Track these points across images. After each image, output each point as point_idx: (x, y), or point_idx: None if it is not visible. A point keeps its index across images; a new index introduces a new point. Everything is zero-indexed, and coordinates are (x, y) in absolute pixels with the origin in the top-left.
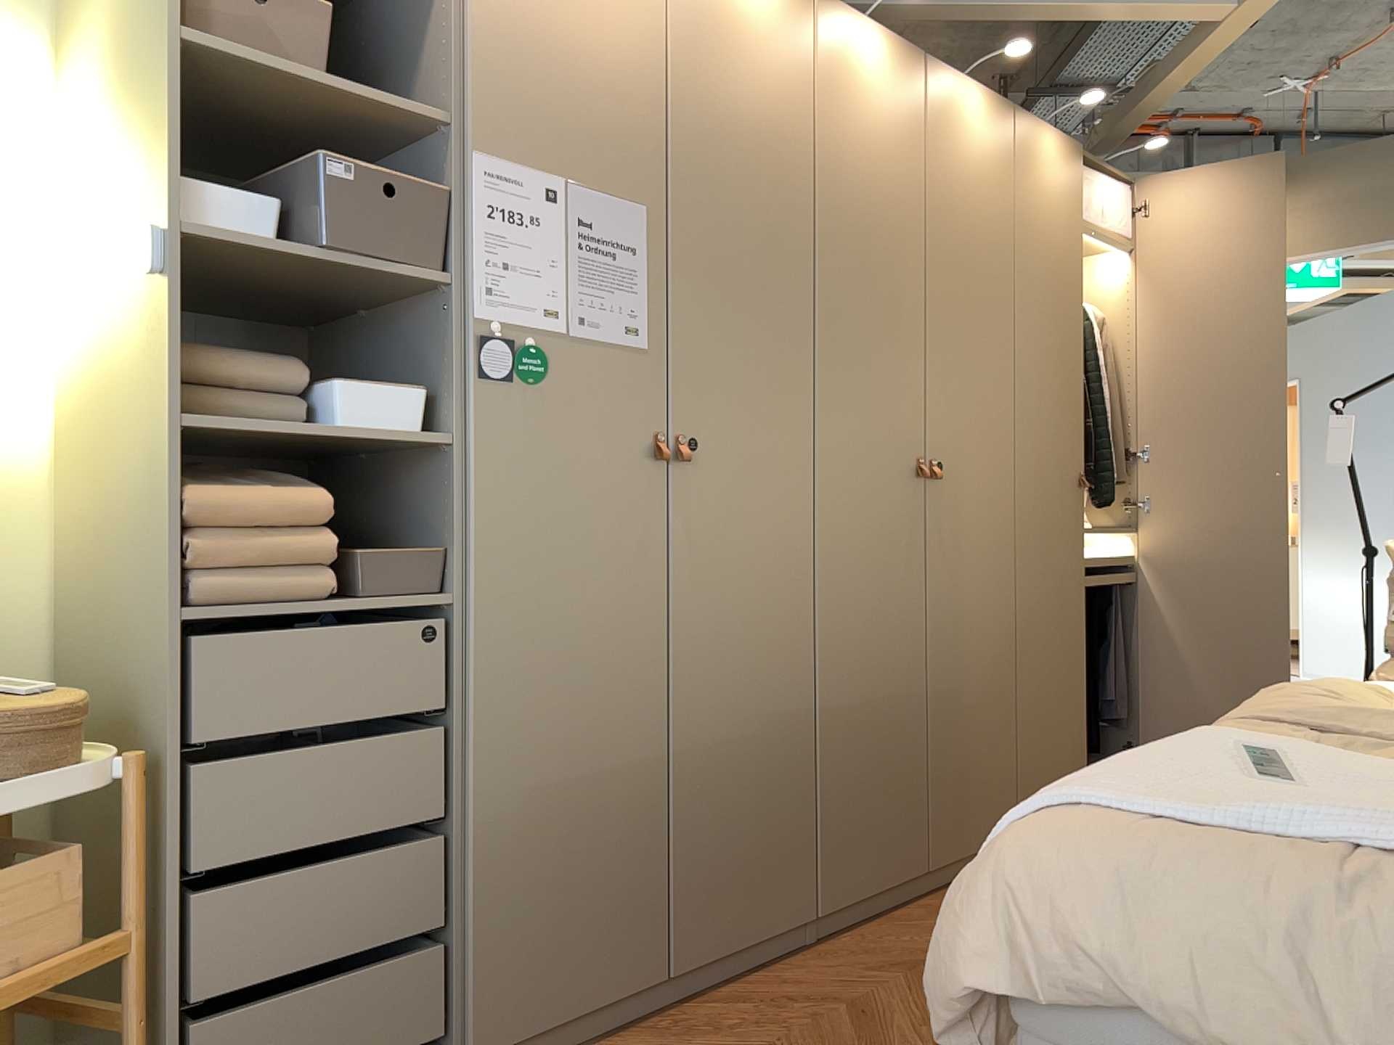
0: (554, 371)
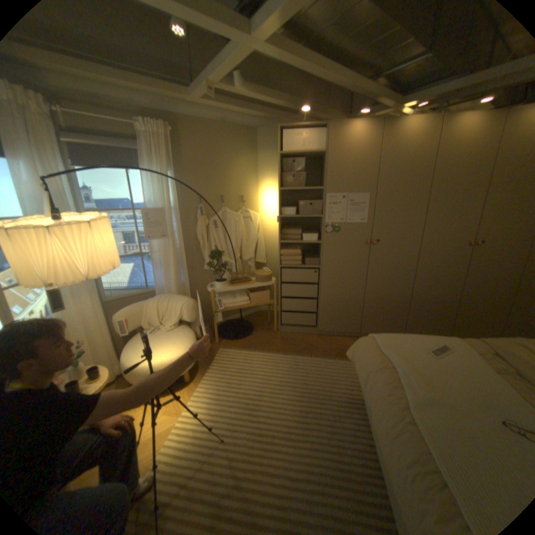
0: (342, 230)
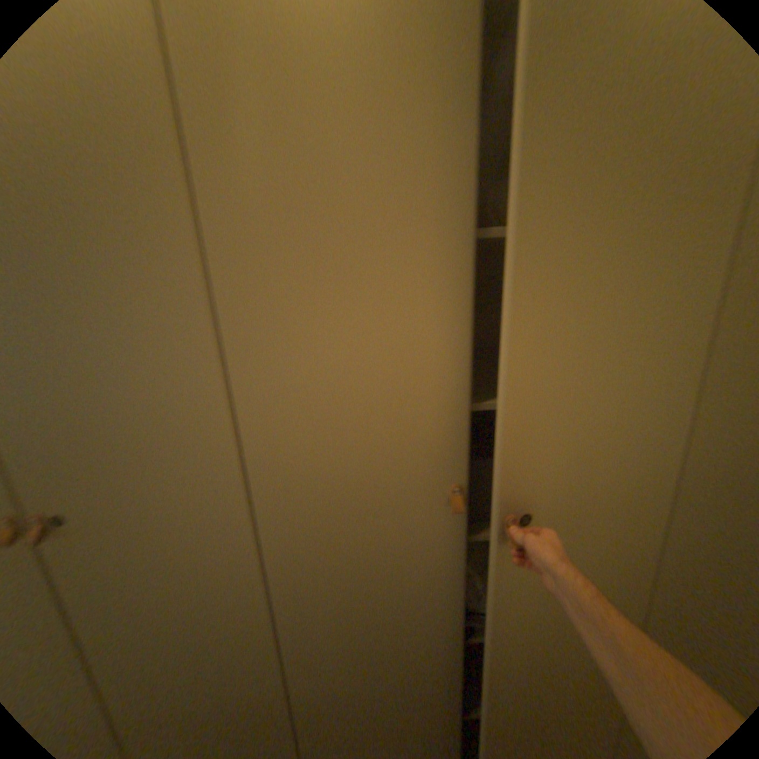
0: None
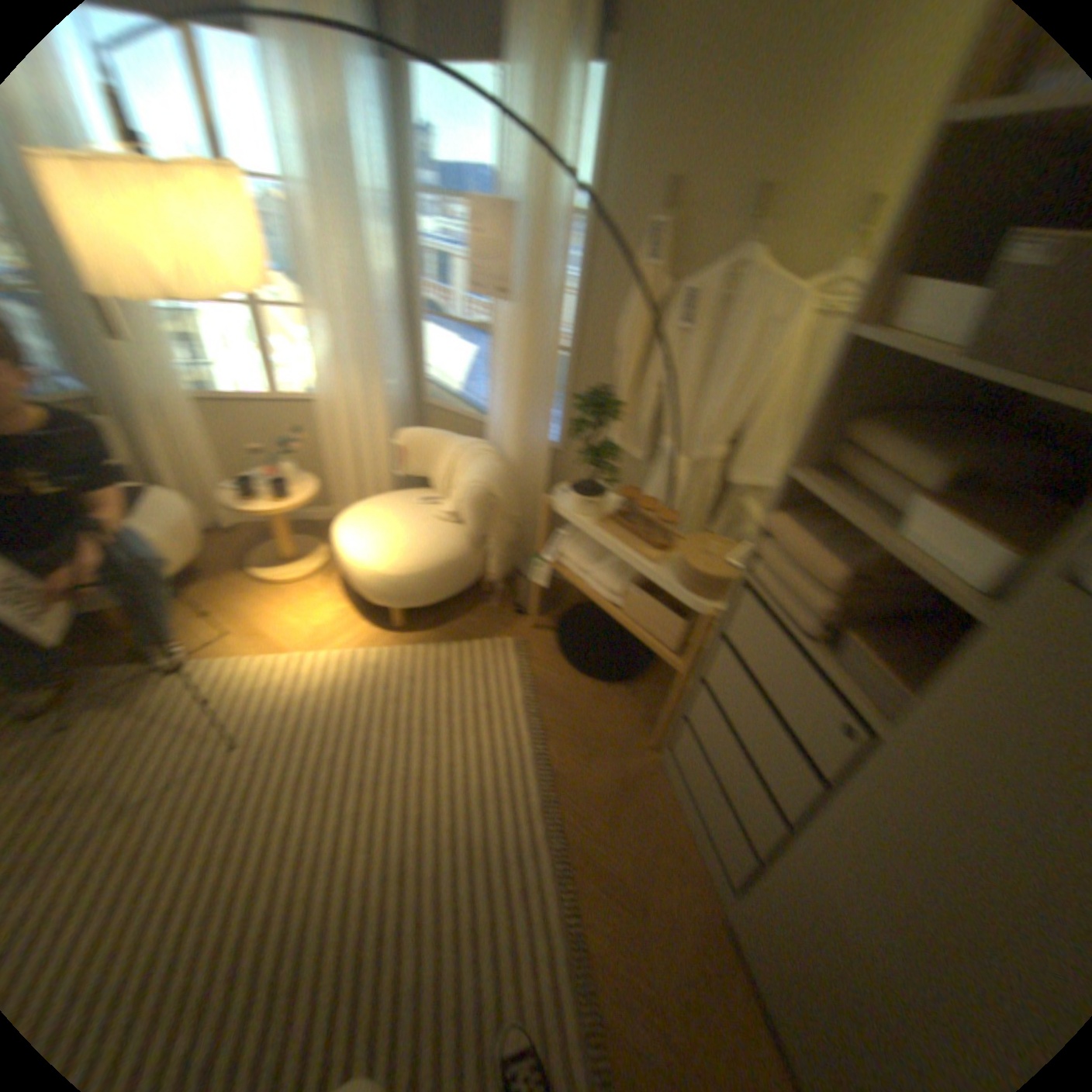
0: None
